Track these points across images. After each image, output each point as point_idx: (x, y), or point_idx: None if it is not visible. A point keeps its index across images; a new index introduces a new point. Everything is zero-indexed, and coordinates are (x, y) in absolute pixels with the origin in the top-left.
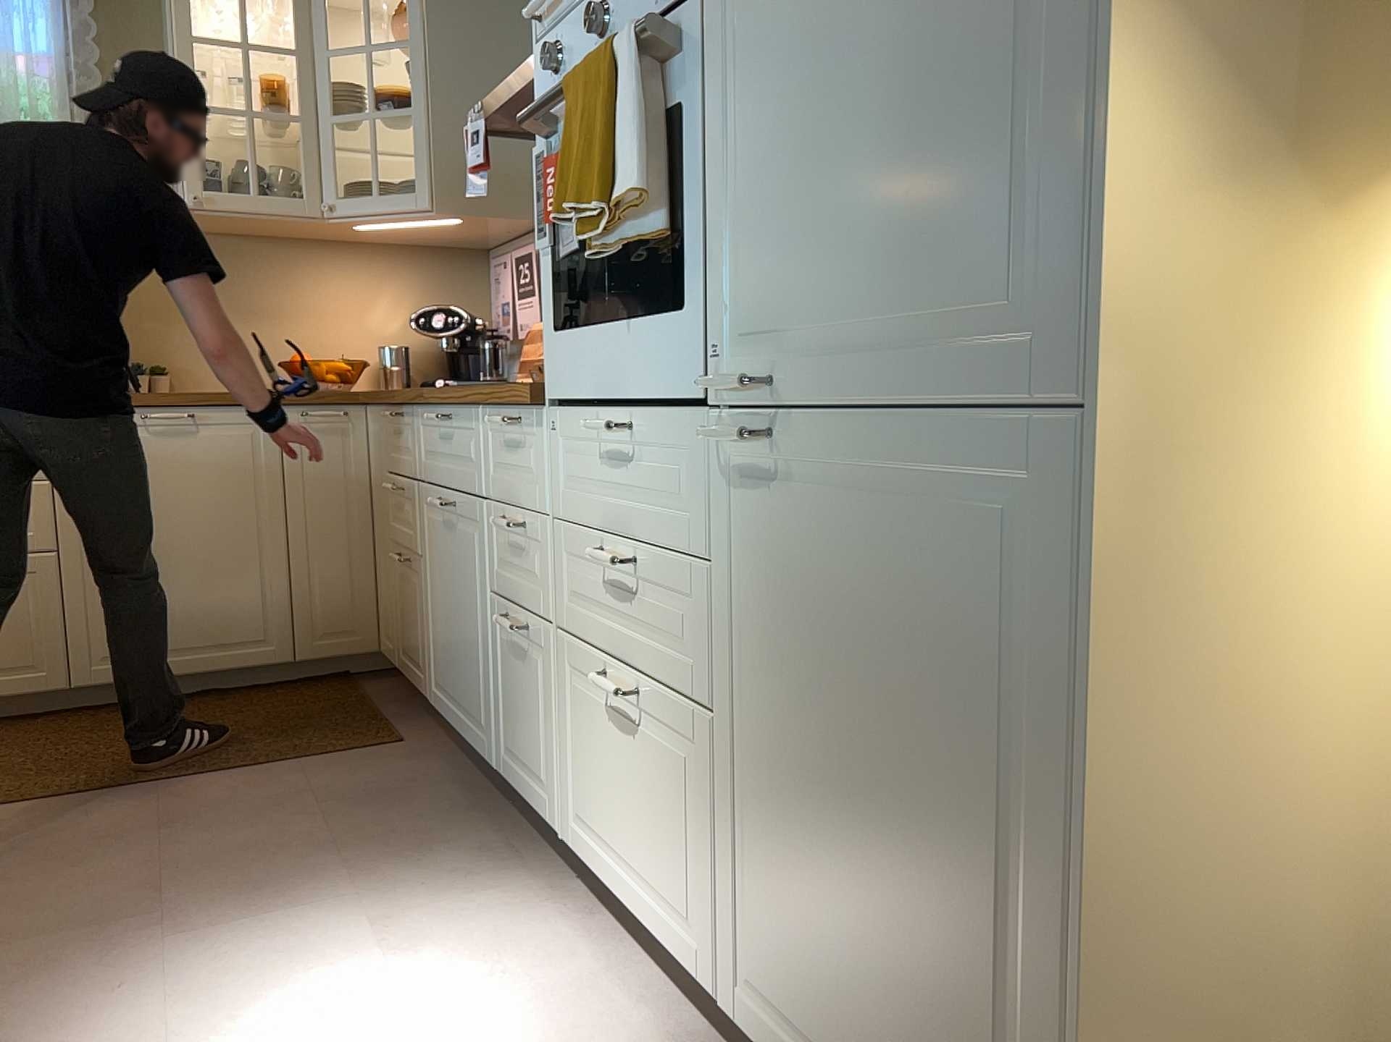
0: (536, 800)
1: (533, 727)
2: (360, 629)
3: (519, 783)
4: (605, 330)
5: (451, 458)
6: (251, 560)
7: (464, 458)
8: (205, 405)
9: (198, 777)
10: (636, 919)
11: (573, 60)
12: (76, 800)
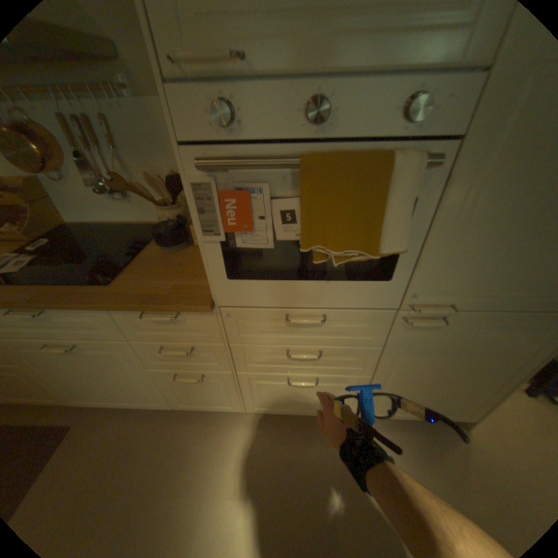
0: (216, 409)
1: (211, 396)
2: None
3: (197, 408)
4: (294, 282)
5: (54, 327)
6: None
7: (80, 327)
8: None
9: None
10: (302, 415)
11: (245, 122)
12: None
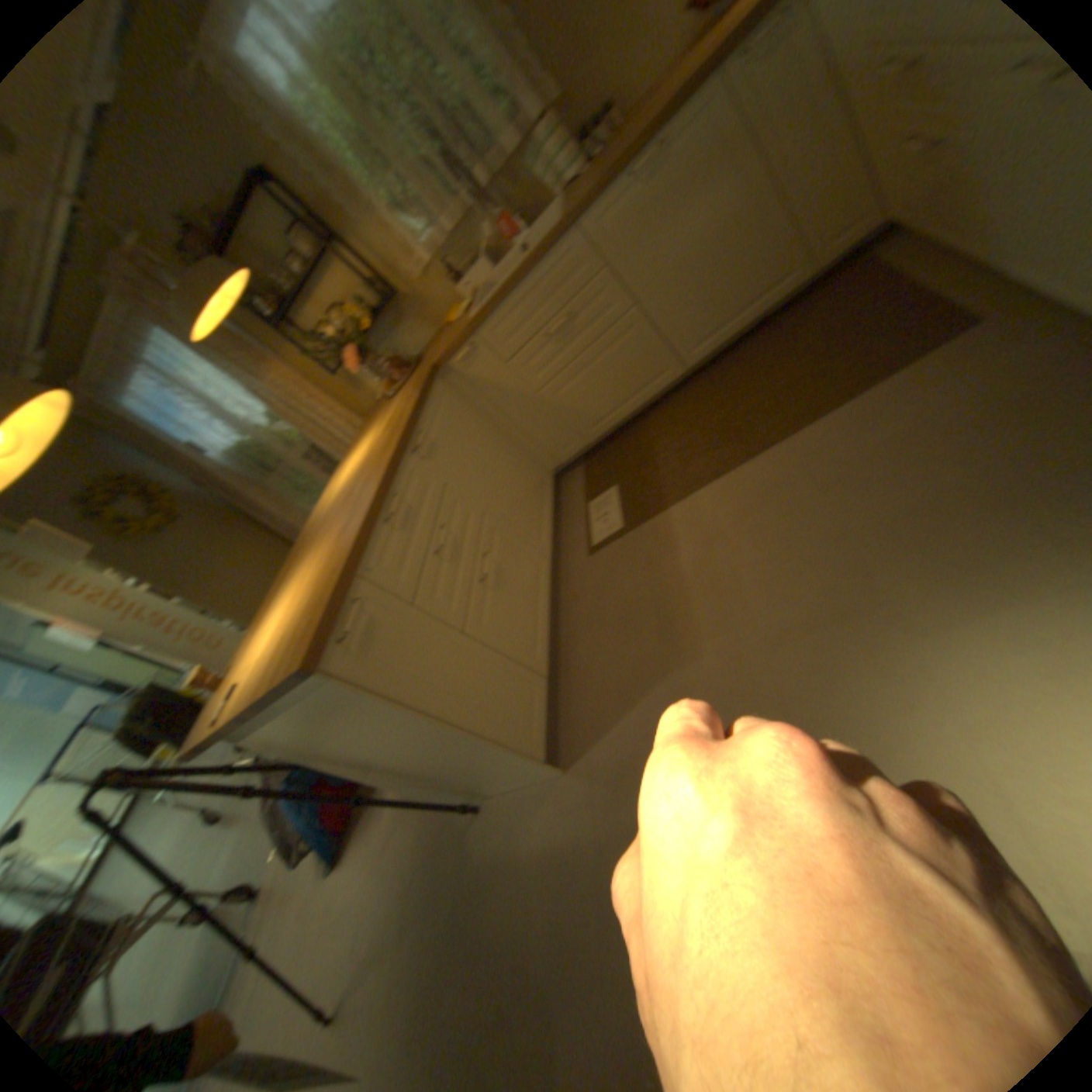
0: None
1: None
2: (863, 212)
3: None
4: None
5: None
6: (753, 222)
7: None
8: (661, 124)
9: (812, 422)
10: None
11: None
12: (743, 465)
